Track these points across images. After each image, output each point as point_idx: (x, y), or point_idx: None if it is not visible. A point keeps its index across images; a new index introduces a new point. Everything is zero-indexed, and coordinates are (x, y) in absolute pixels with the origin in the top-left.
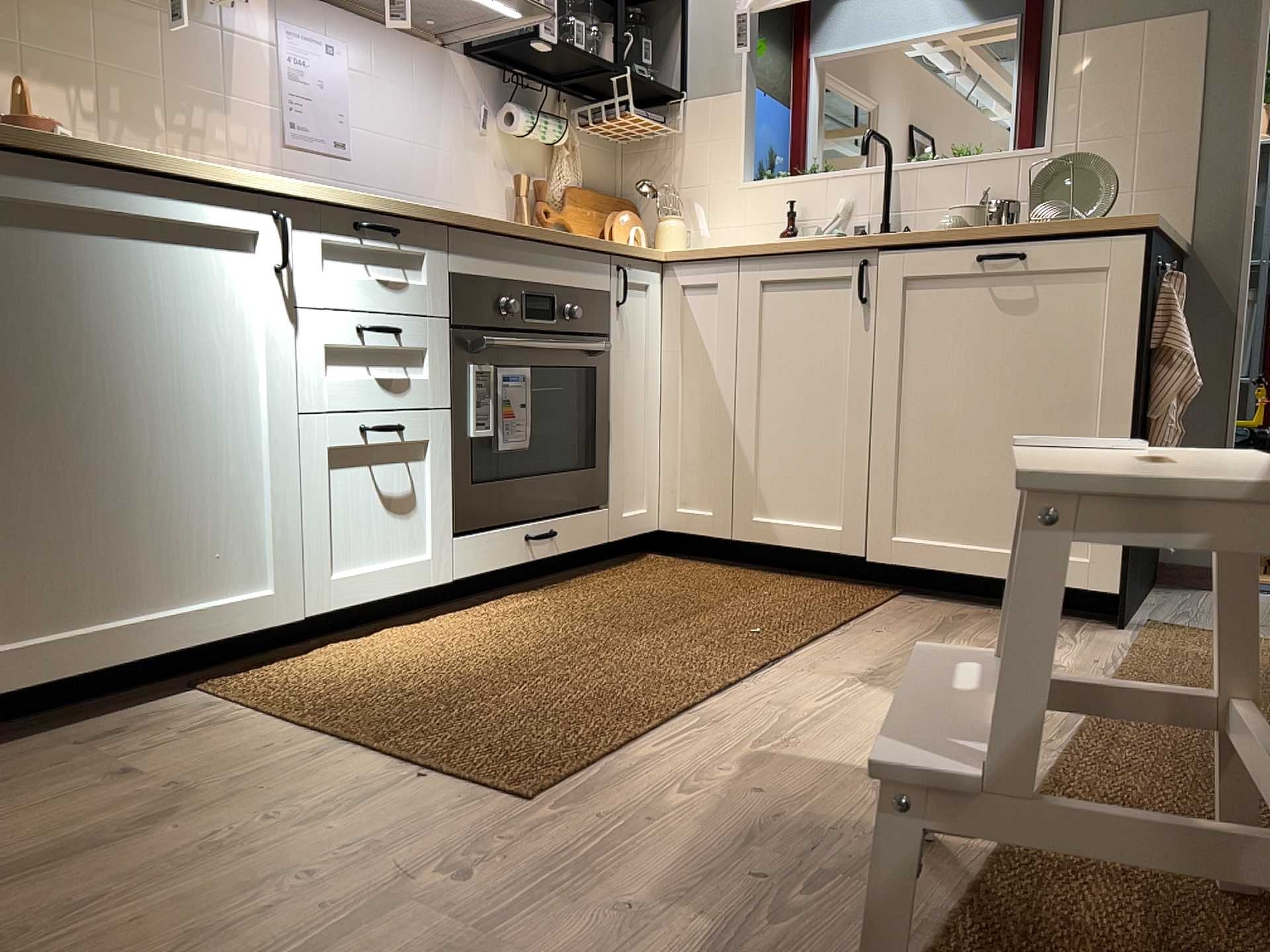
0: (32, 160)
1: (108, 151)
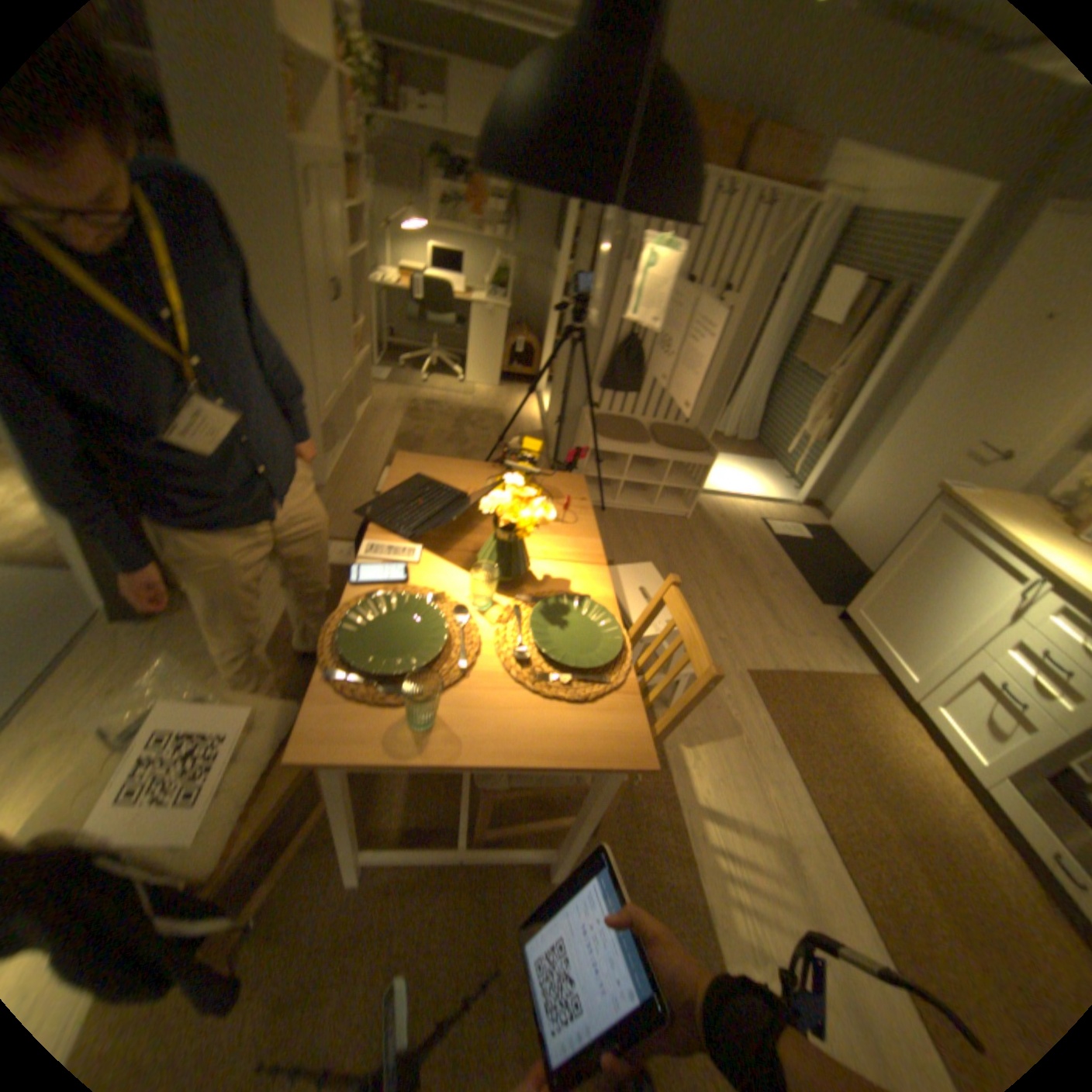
0: (969, 513)
1: (997, 522)
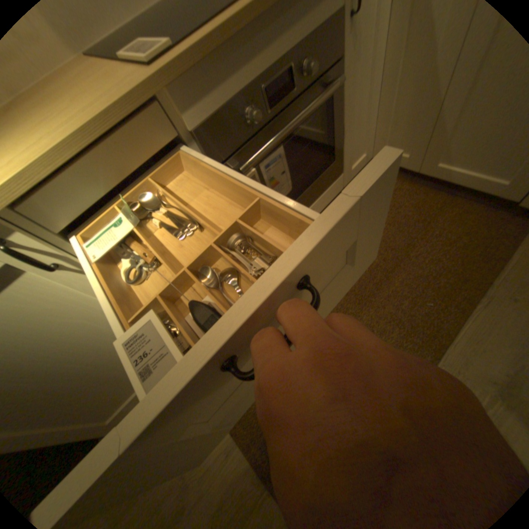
0: None
1: None
